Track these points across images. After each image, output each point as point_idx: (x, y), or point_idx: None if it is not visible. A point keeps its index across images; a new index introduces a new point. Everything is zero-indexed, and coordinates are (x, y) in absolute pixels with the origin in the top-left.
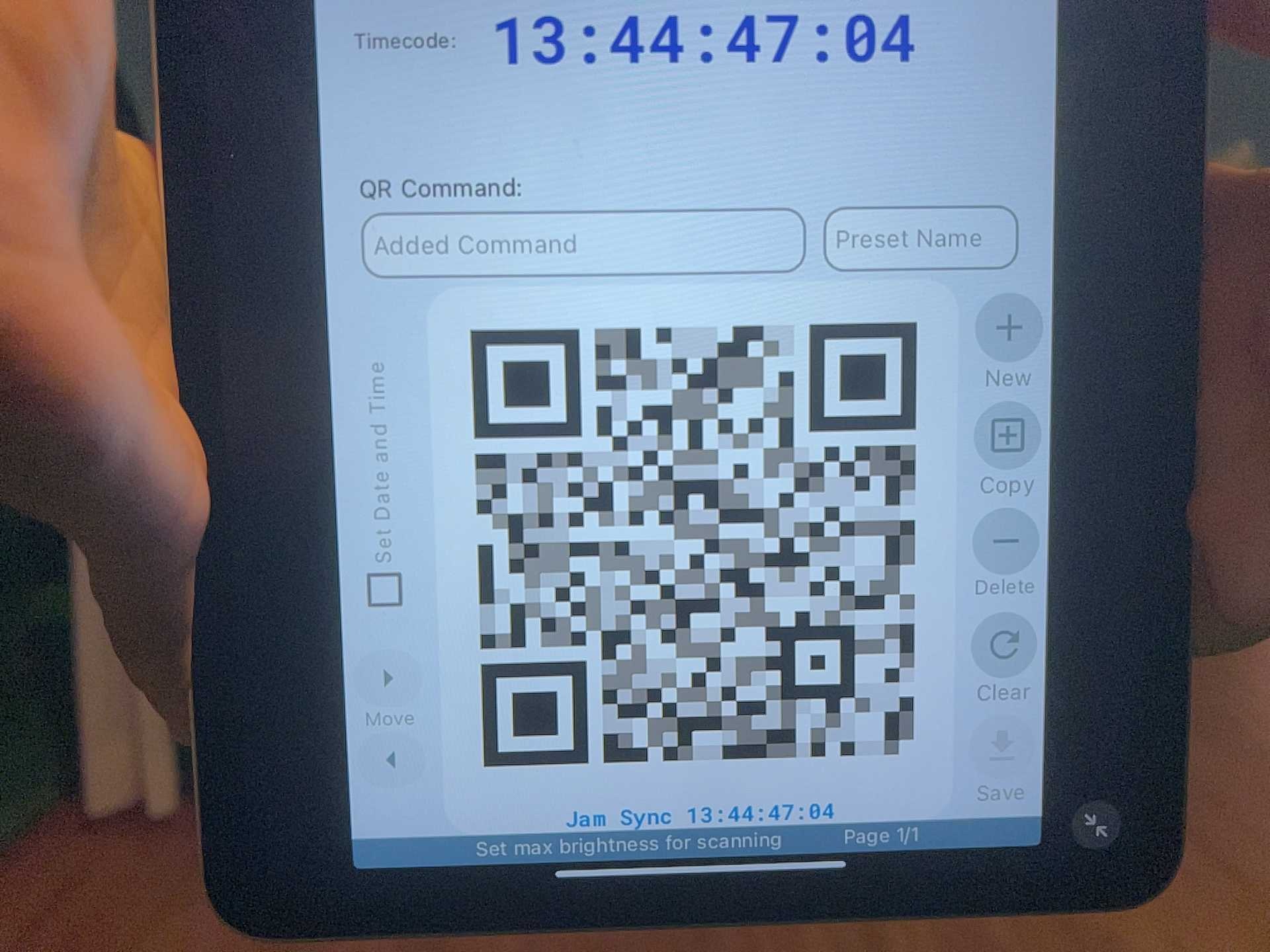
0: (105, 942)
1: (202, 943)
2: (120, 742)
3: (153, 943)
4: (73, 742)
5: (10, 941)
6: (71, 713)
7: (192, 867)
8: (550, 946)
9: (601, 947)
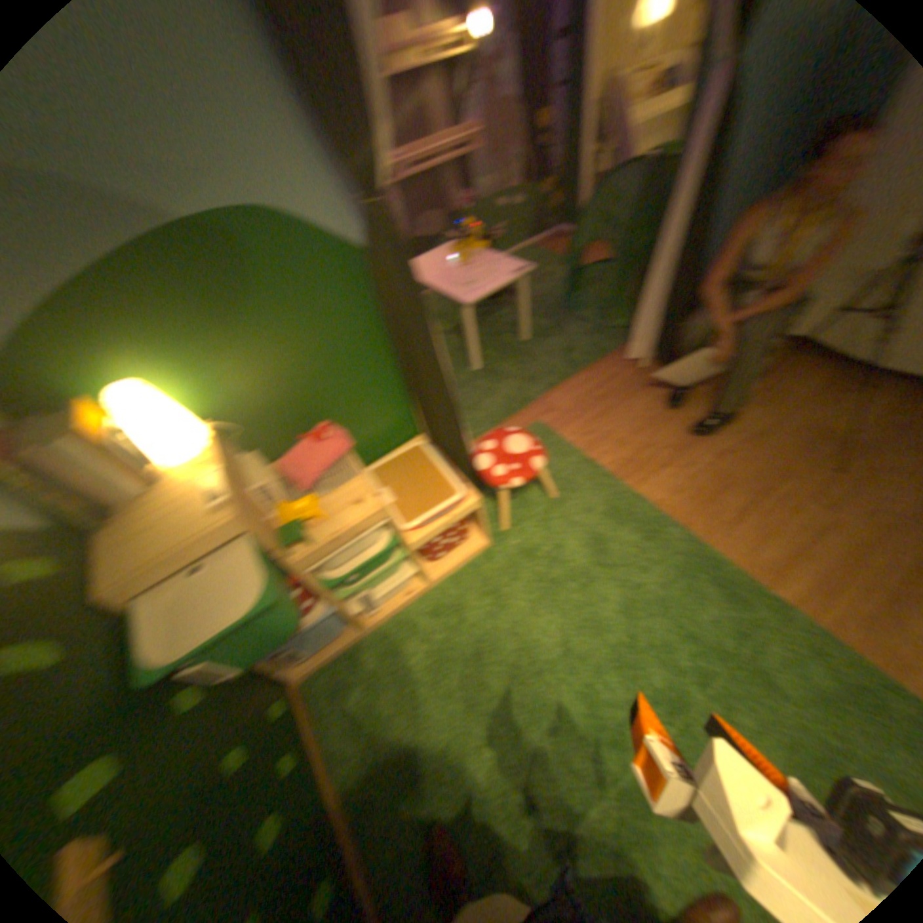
0: (619, 402)
1: (640, 415)
2: (644, 346)
3: (630, 408)
4: (633, 339)
5: (601, 390)
6: (635, 331)
7: (648, 390)
8: (727, 471)
9: (742, 481)
